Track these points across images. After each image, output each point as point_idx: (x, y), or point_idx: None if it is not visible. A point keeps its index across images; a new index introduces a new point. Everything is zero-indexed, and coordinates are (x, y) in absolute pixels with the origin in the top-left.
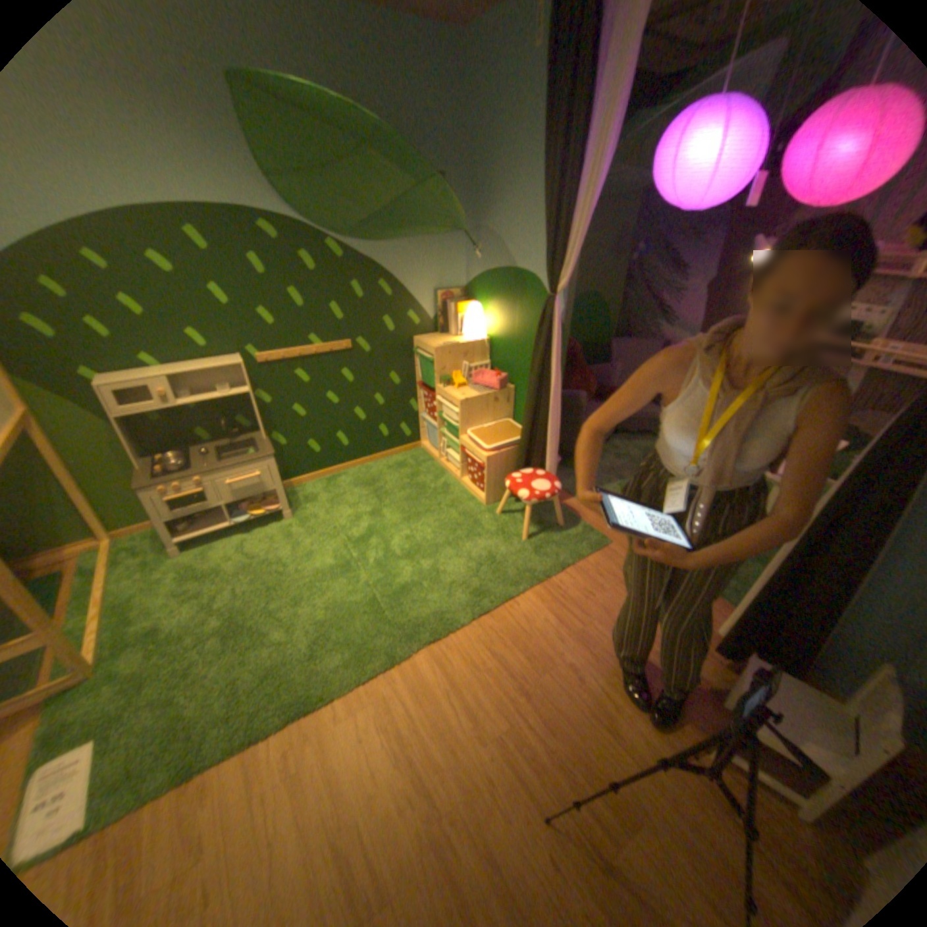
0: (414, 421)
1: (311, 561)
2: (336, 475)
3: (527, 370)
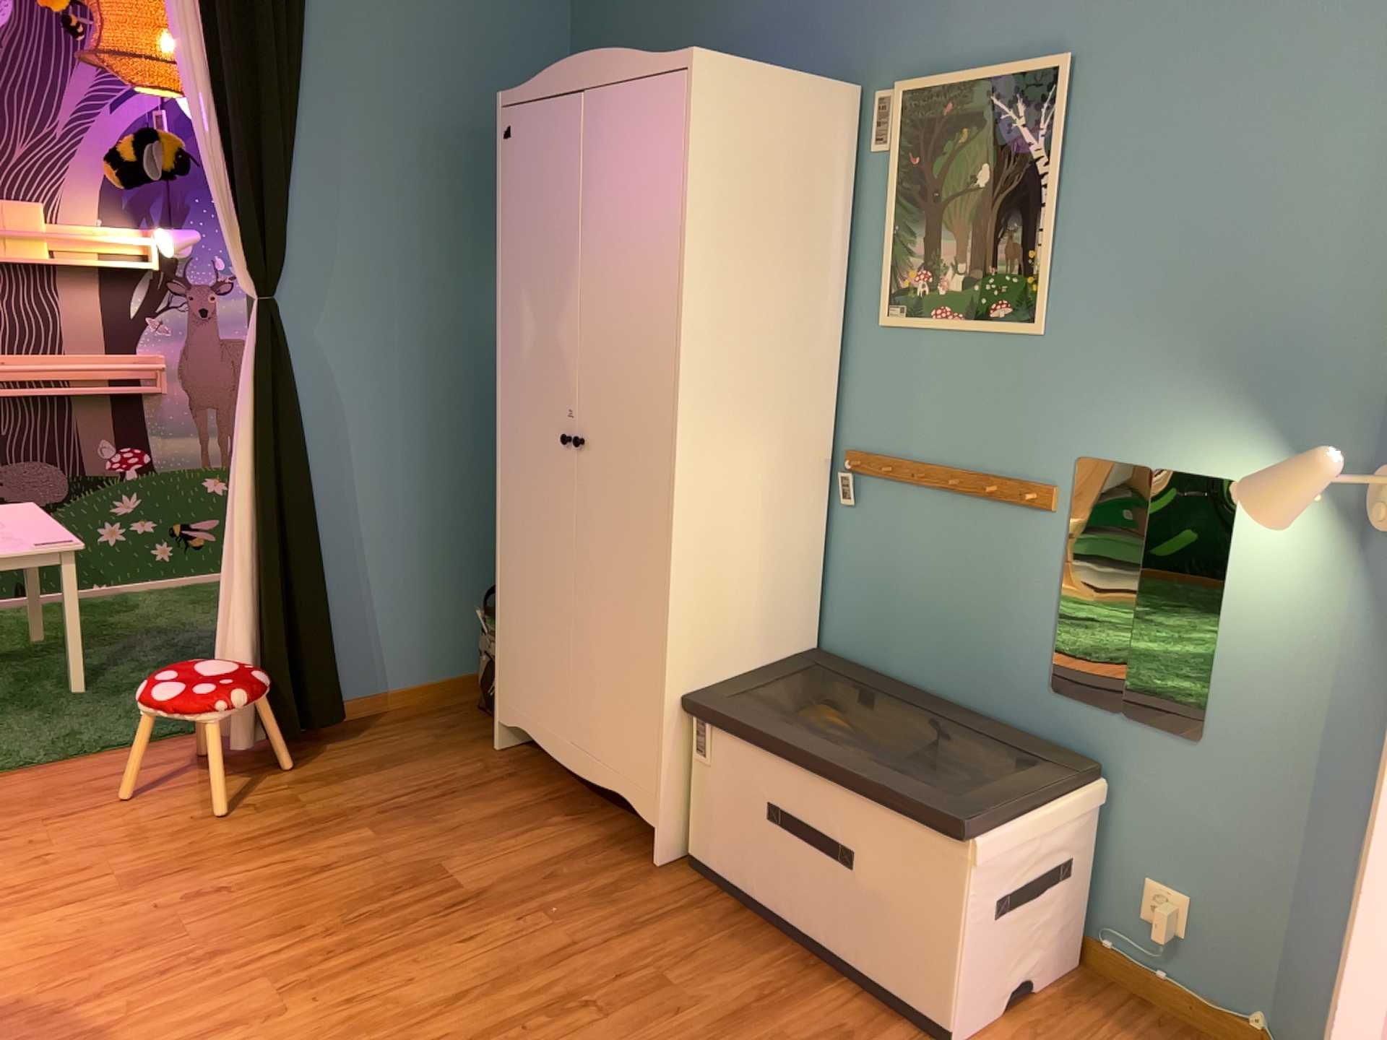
0: None
1: None
2: None
3: None
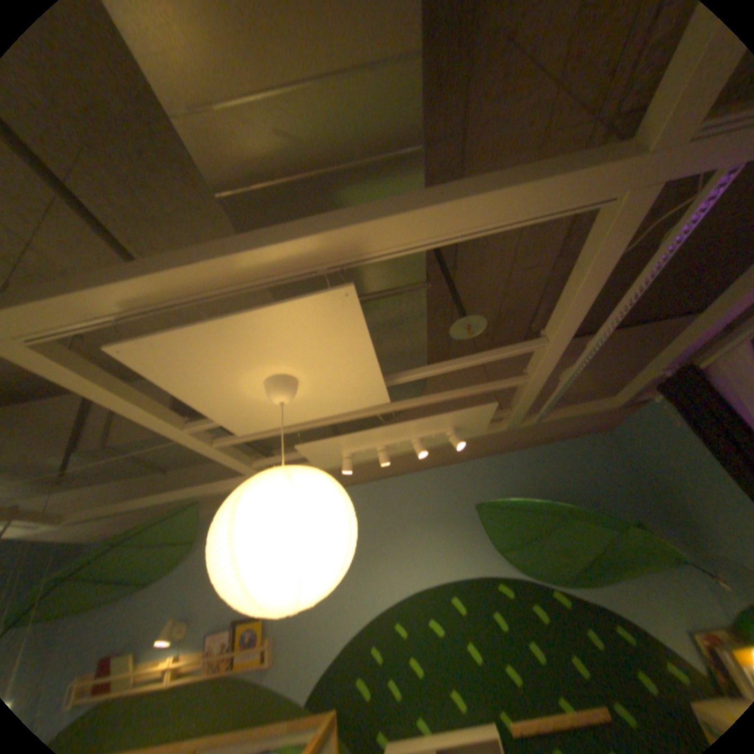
0: None
1: None
2: None
3: None
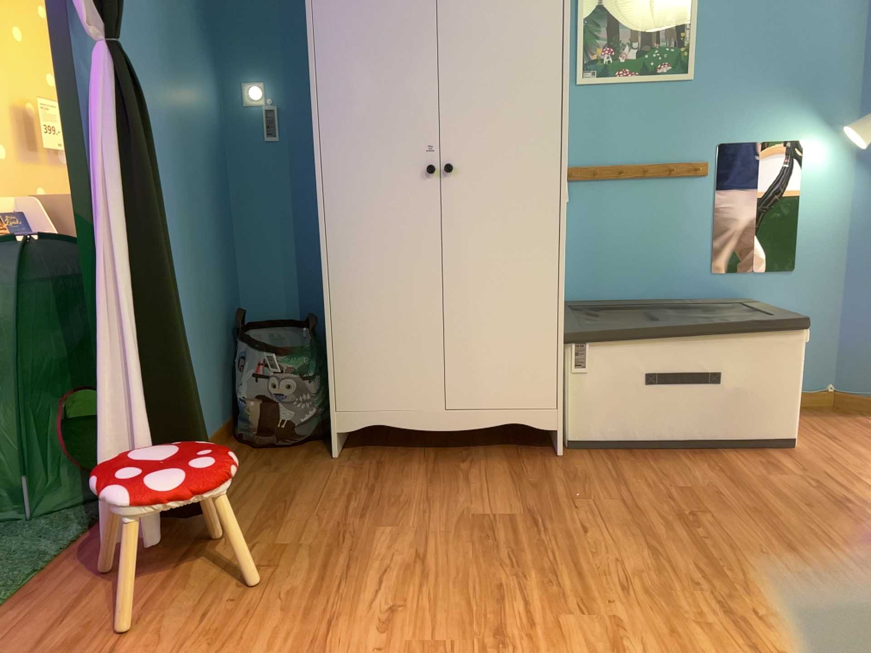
0: None
1: None
2: None
3: None
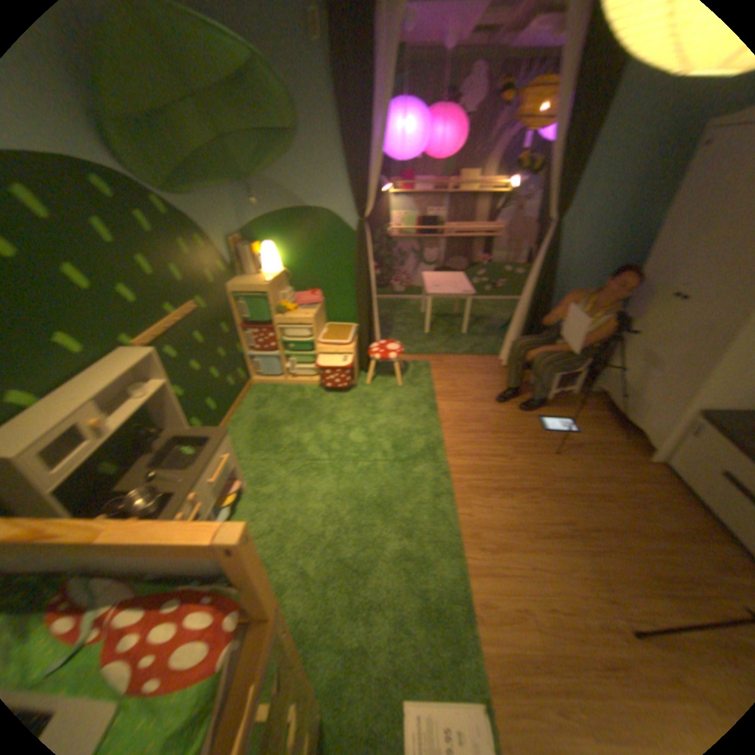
0: (244, 361)
1: (317, 487)
2: None
3: (336, 280)
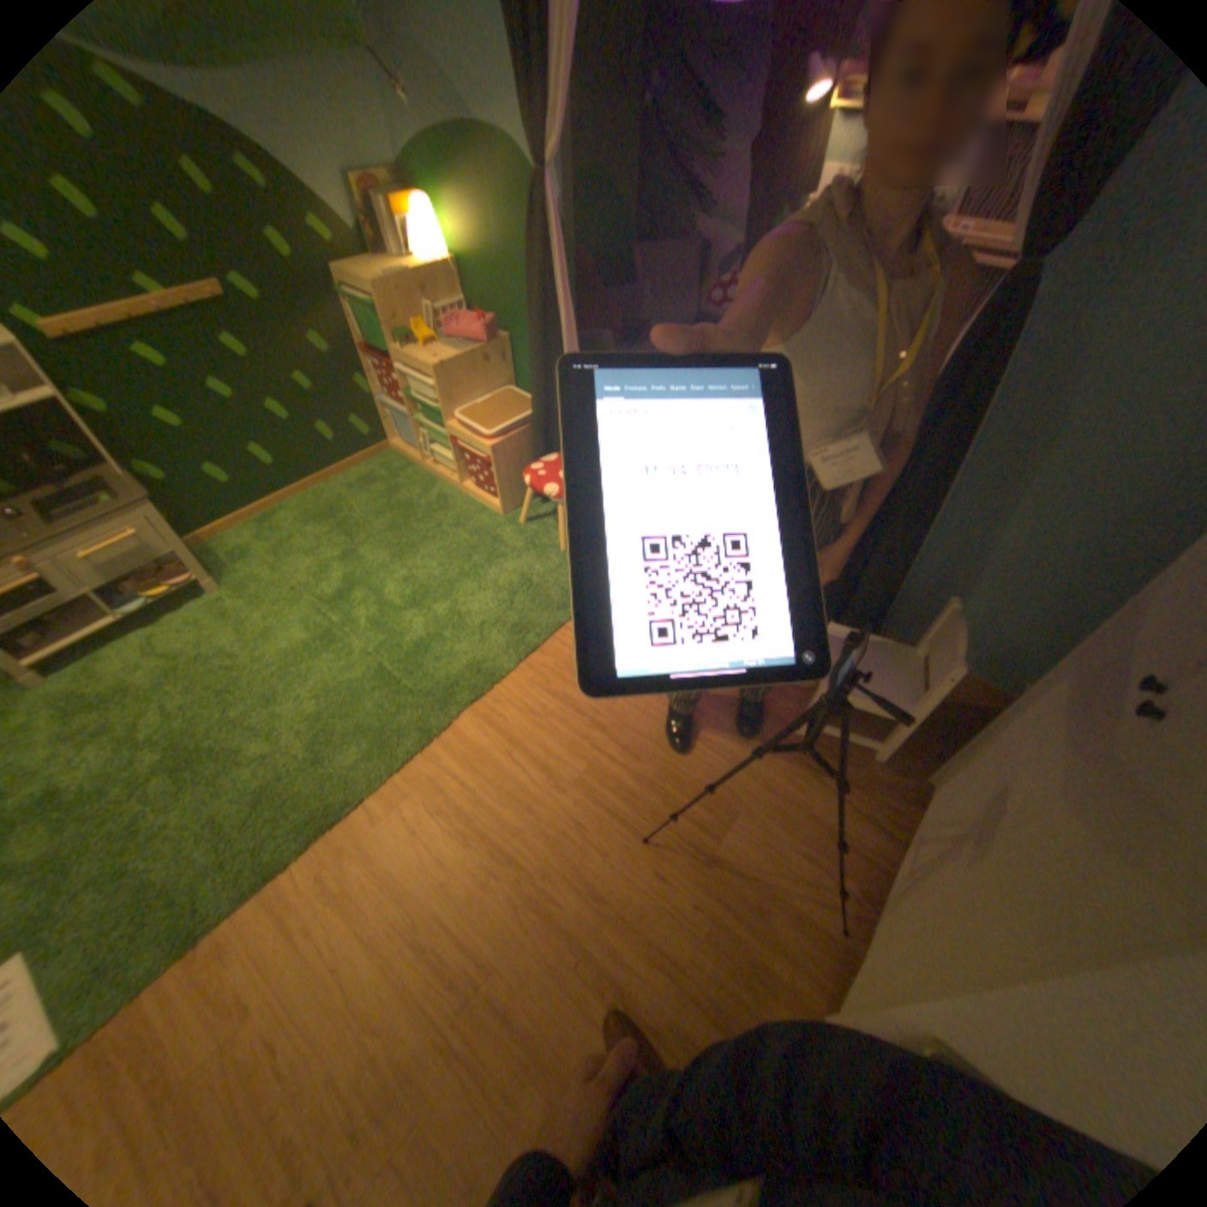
0: (369, 410)
1: (272, 640)
2: (269, 512)
3: (523, 304)
